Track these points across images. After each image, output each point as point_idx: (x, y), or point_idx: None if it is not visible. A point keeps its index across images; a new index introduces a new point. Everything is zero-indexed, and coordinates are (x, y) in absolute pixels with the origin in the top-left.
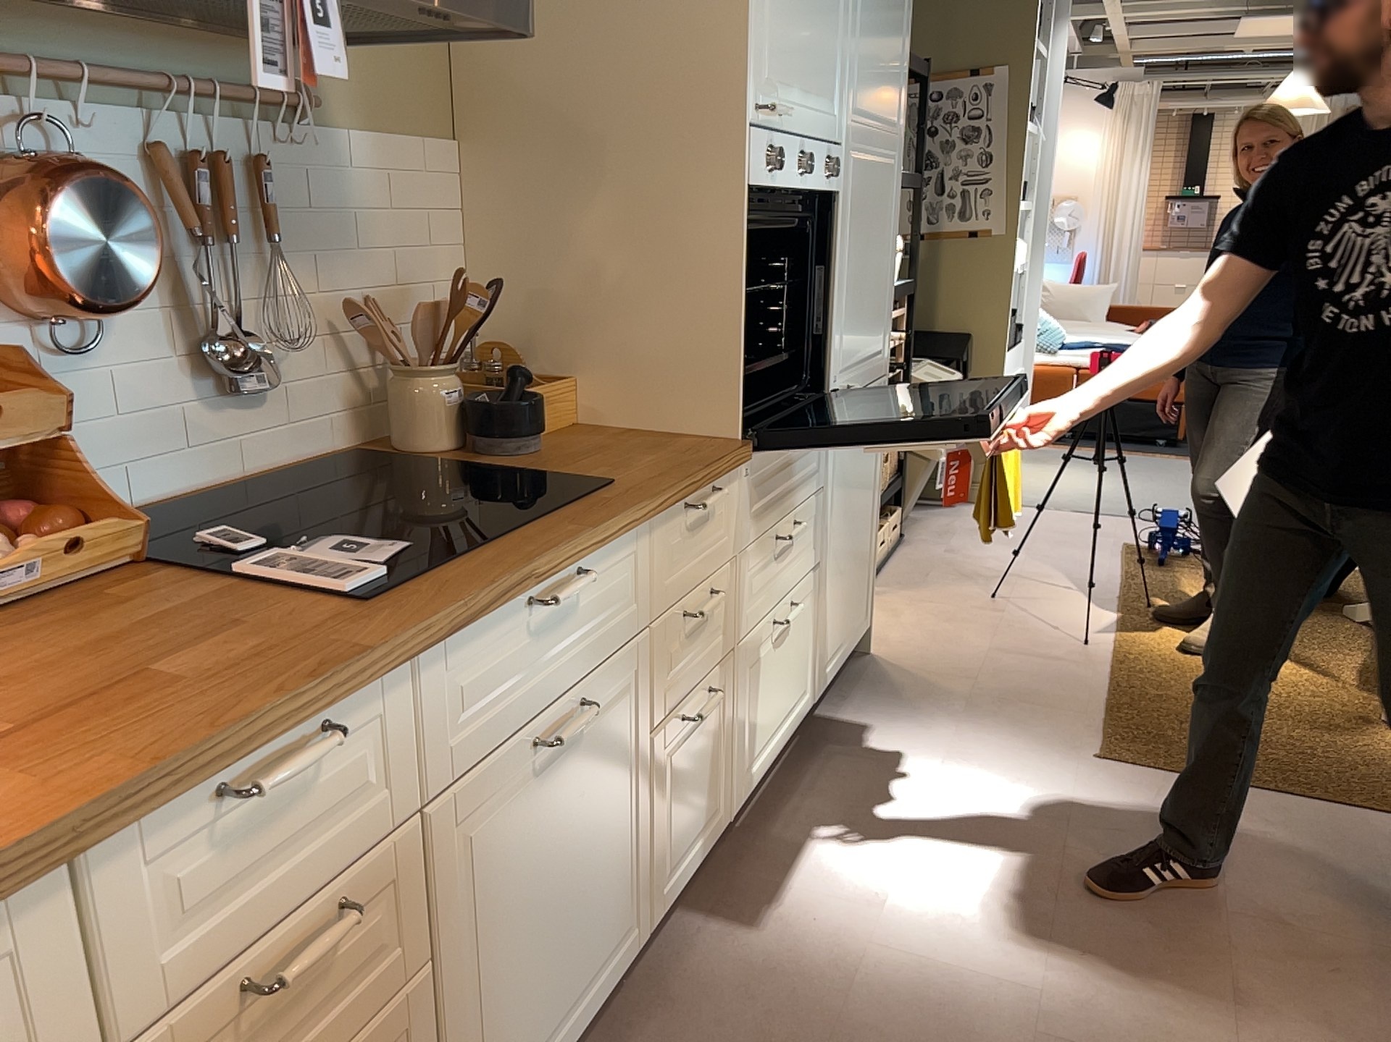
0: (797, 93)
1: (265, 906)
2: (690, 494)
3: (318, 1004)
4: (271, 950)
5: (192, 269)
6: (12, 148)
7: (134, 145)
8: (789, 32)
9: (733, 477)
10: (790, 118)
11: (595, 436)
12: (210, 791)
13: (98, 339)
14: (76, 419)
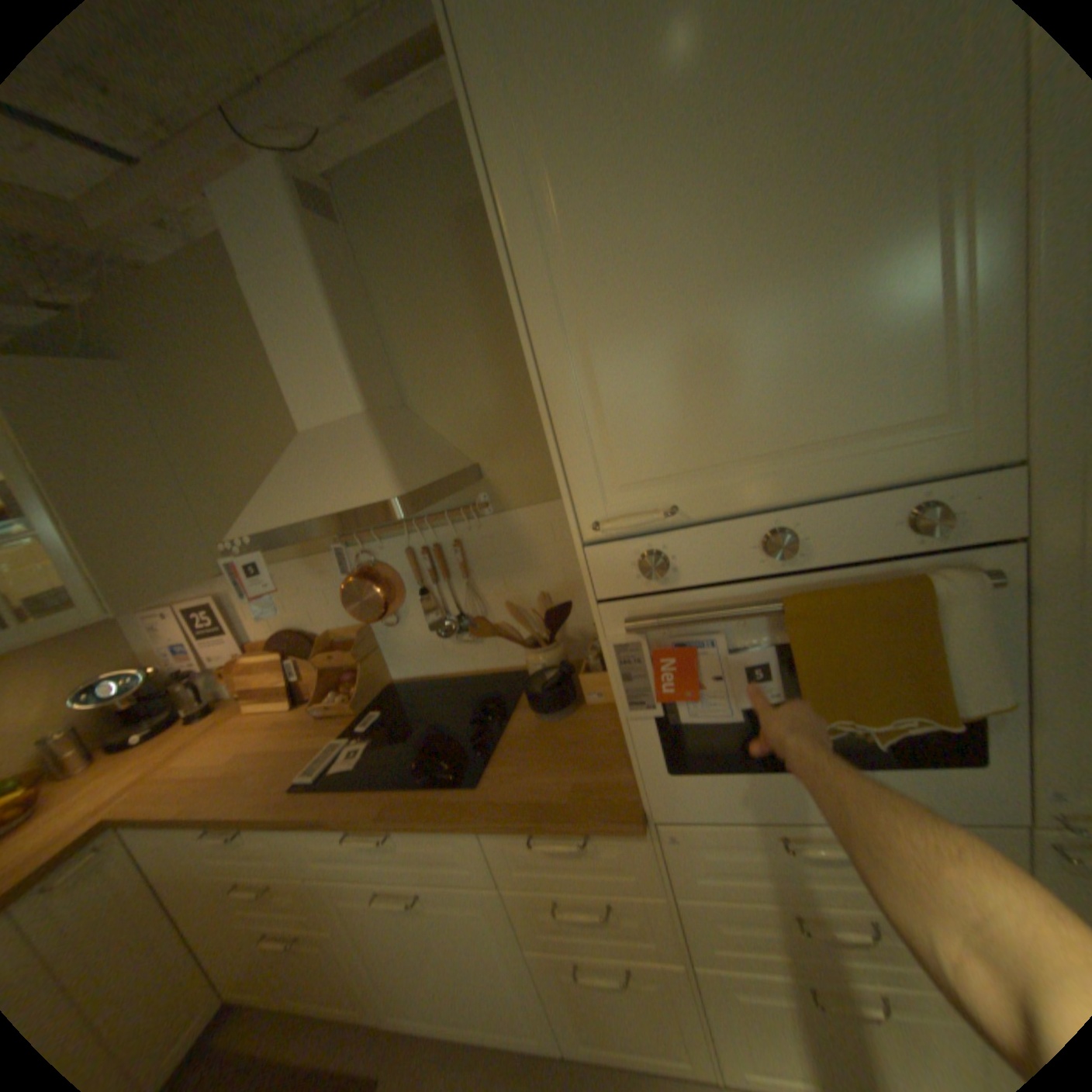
0: (734, 461)
1: (238, 872)
2: (513, 835)
3: (273, 911)
4: (245, 884)
5: (420, 597)
6: (365, 560)
7: (401, 549)
8: (672, 406)
9: (632, 838)
10: (710, 501)
11: (611, 727)
12: (202, 833)
13: (403, 620)
14: (401, 646)
